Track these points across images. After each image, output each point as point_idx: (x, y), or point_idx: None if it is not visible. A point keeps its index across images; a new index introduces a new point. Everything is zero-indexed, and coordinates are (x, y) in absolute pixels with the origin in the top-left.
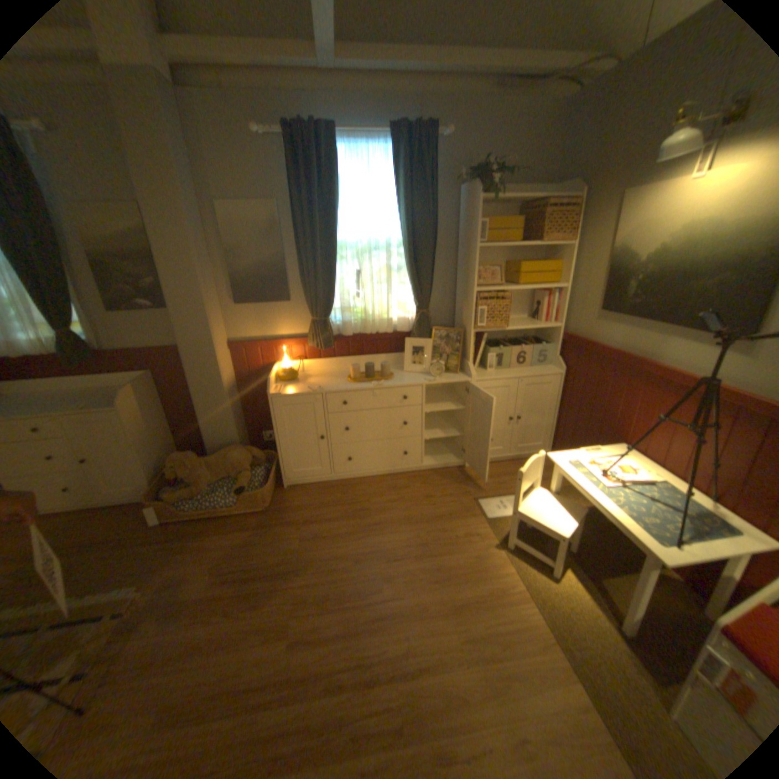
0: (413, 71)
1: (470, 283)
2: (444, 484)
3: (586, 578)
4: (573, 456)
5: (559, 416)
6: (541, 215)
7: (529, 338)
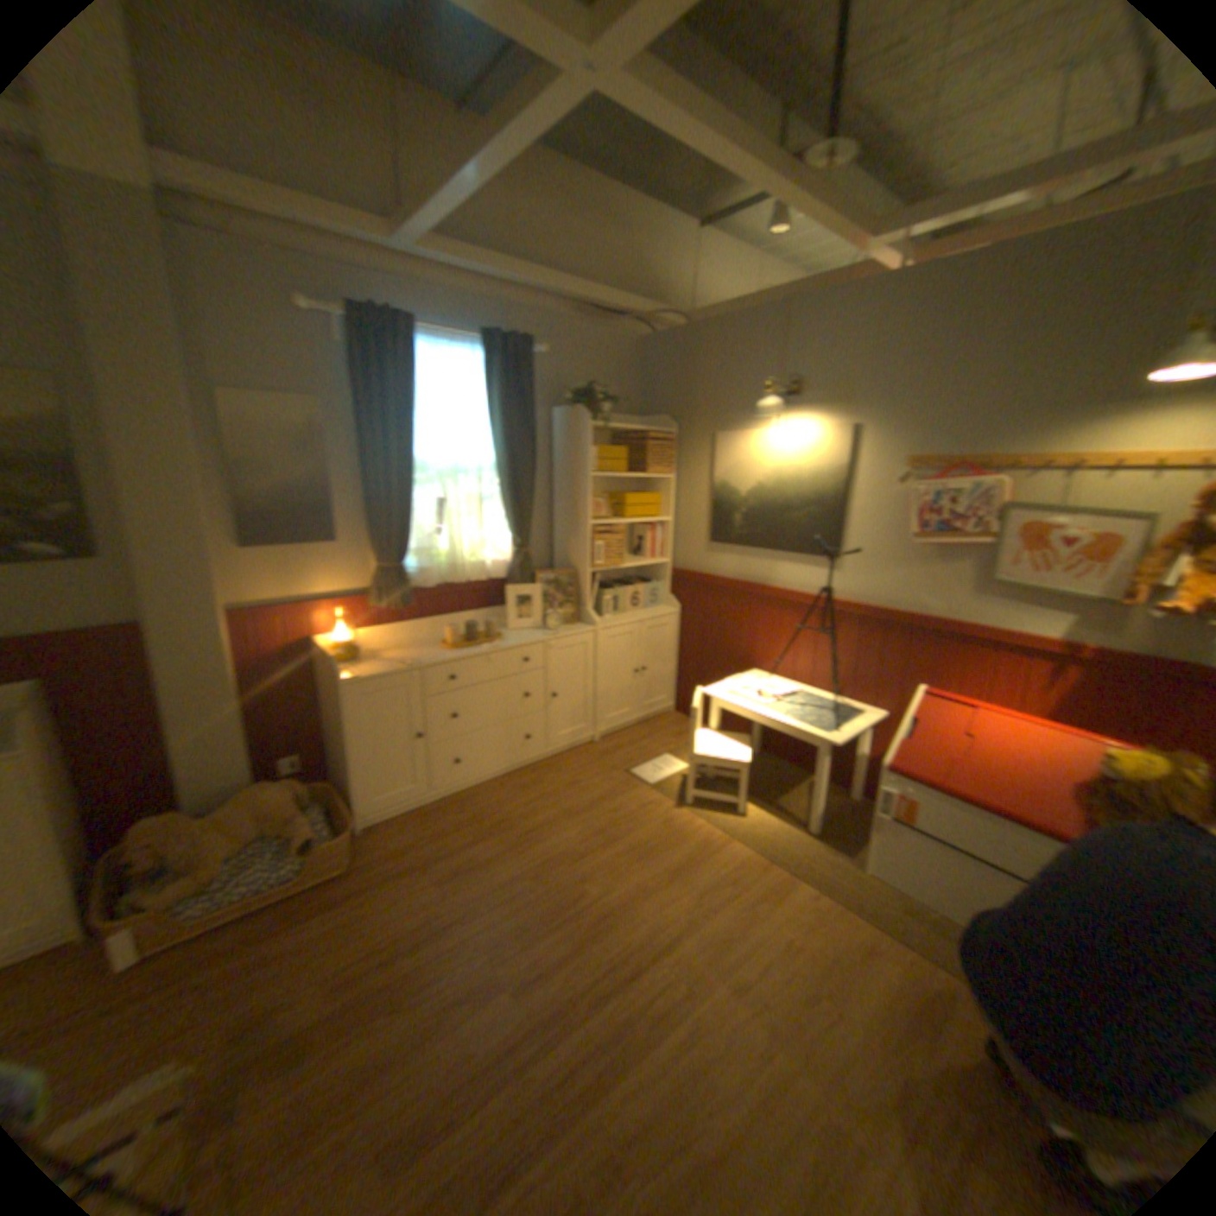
0: (499, 281)
1: (582, 517)
2: (582, 766)
3: (763, 805)
4: (724, 688)
5: (679, 662)
6: (642, 448)
7: (631, 579)
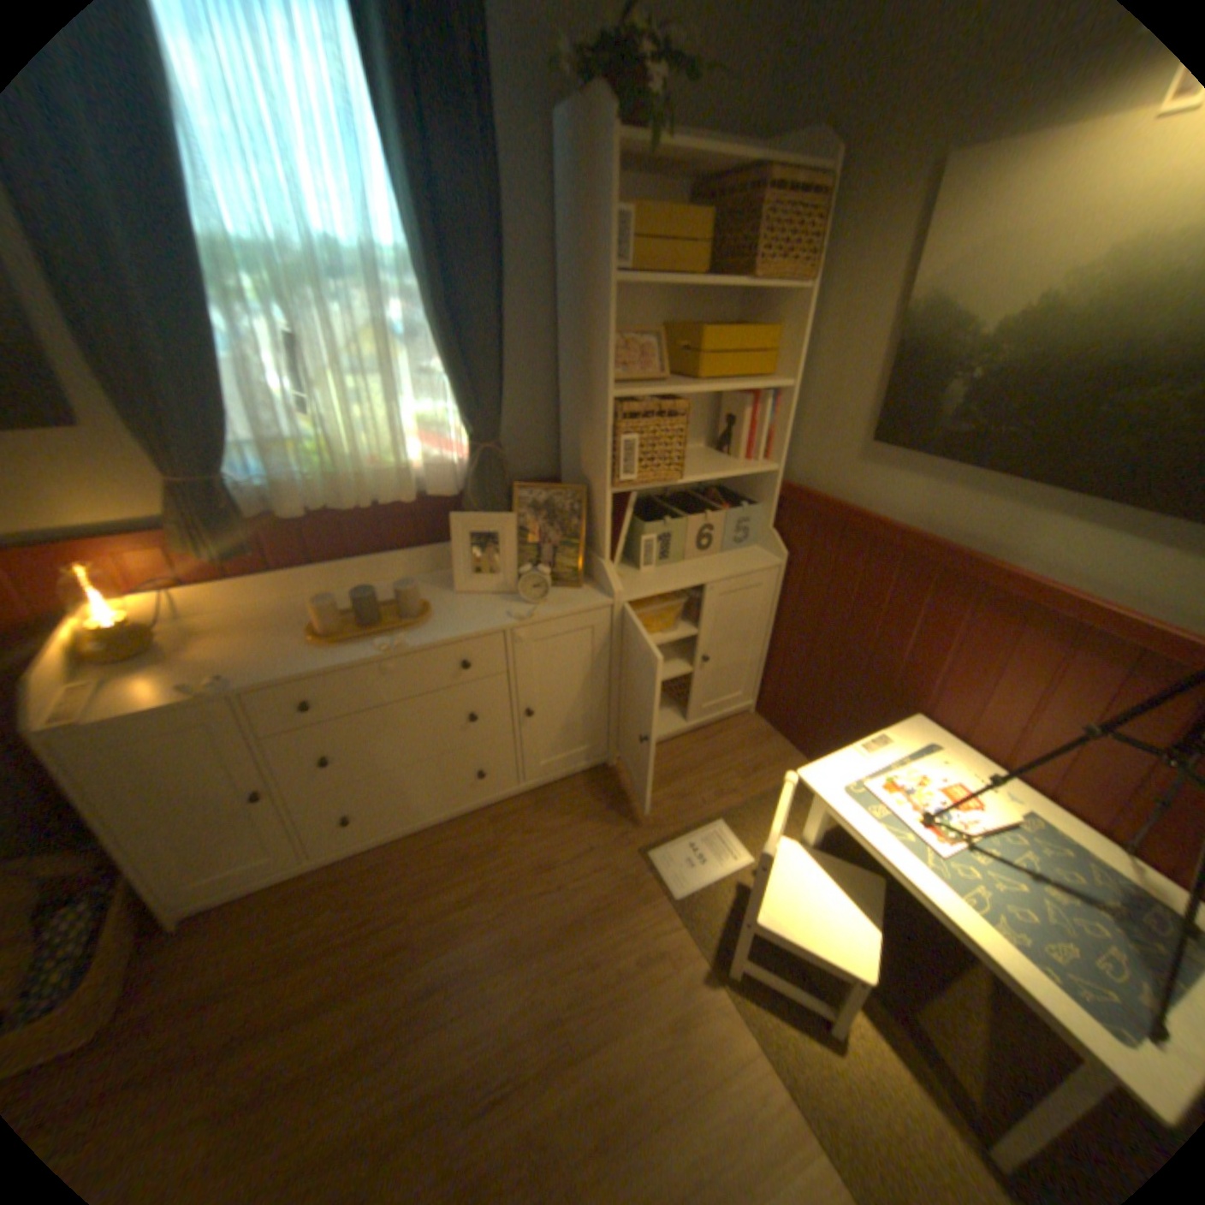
0: None
1: (598, 376)
2: (572, 820)
3: (888, 1016)
4: (847, 768)
5: (773, 643)
6: (751, 209)
7: (709, 490)
